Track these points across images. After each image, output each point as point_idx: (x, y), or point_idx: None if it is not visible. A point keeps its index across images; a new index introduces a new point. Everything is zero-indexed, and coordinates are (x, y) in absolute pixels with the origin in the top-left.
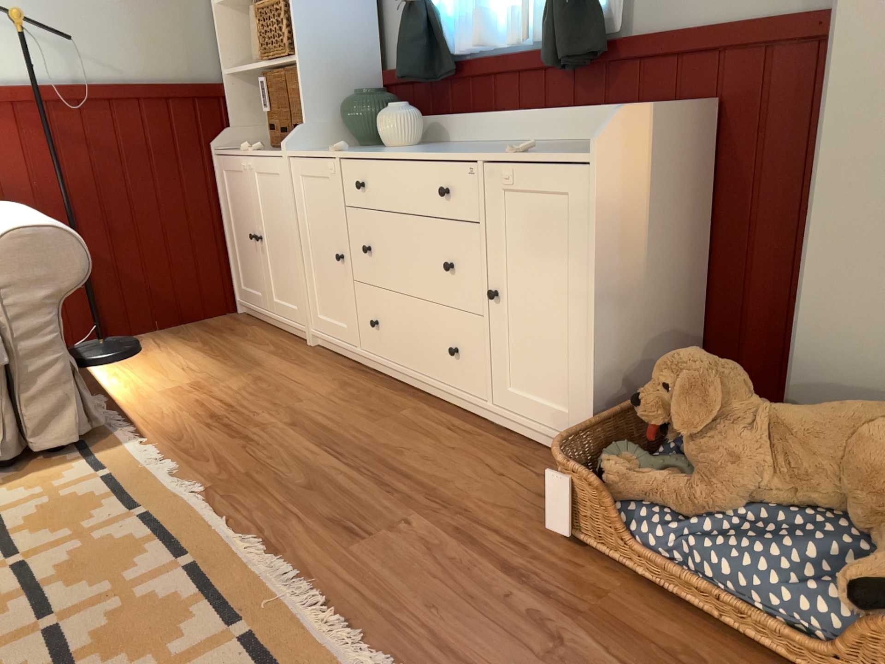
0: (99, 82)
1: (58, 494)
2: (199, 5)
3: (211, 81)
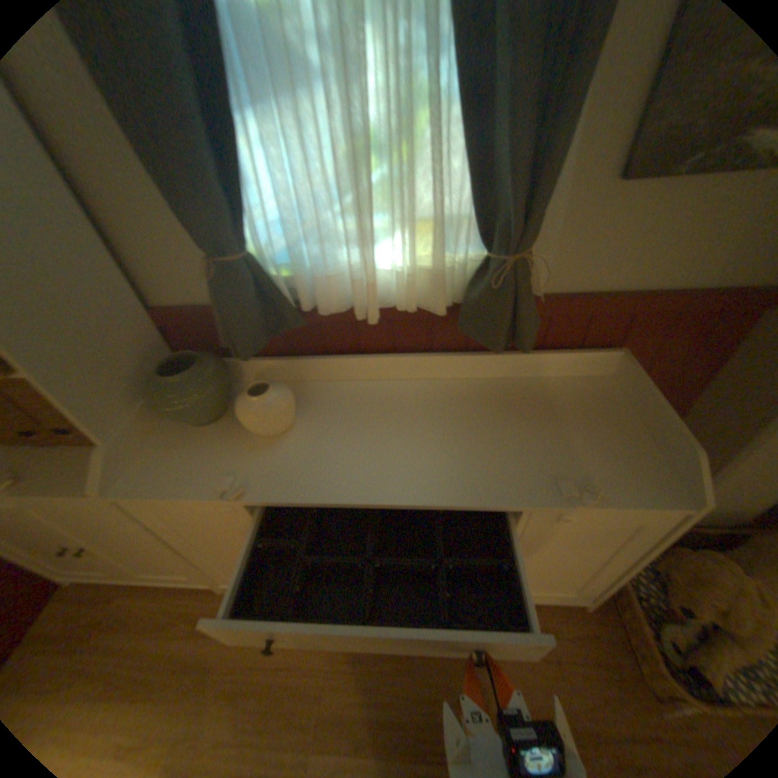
0: None
1: None
2: None
3: None
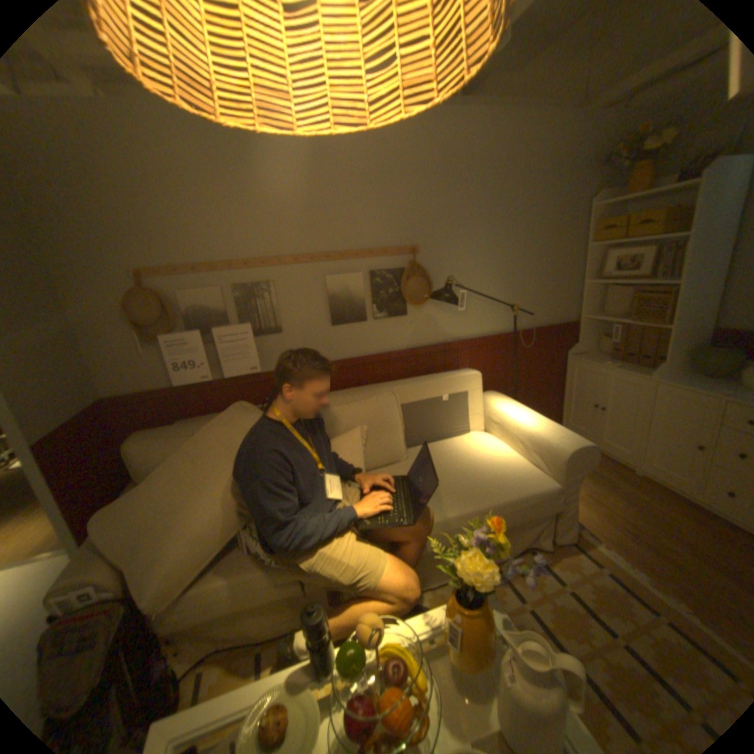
0: (527, 327)
1: (595, 585)
2: (576, 282)
3: (573, 319)
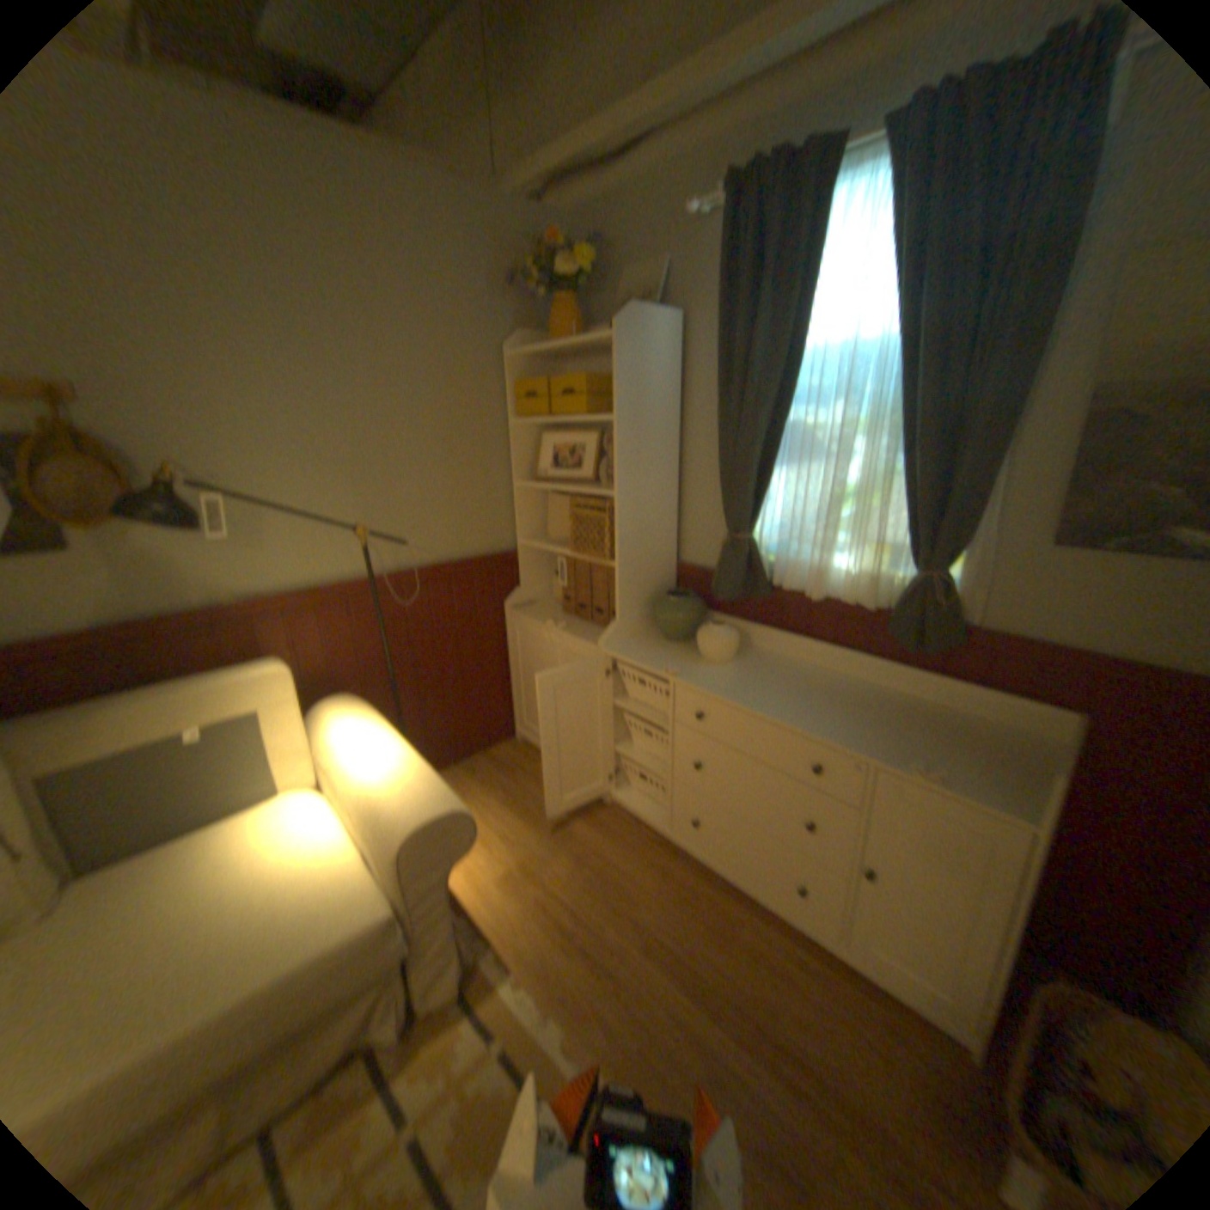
0: (417, 563)
1: (465, 1098)
2: (502, 484)
3: (507, 547)
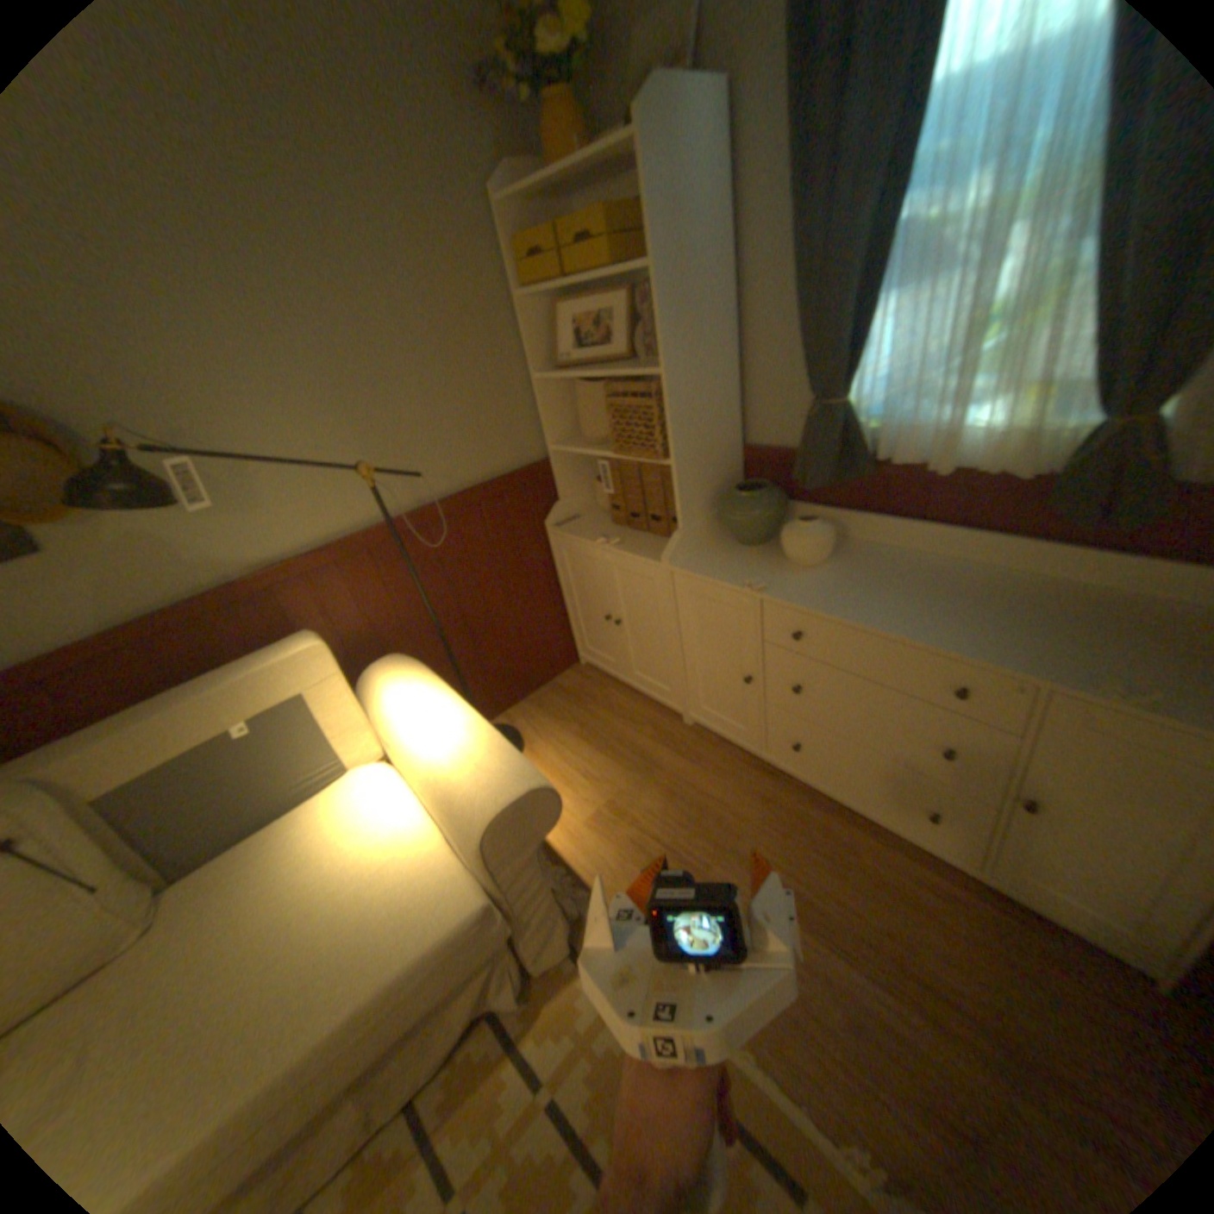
0: (438, 491)
1: (594, 1054)
2: (518, 376)
3: (536, 454)
